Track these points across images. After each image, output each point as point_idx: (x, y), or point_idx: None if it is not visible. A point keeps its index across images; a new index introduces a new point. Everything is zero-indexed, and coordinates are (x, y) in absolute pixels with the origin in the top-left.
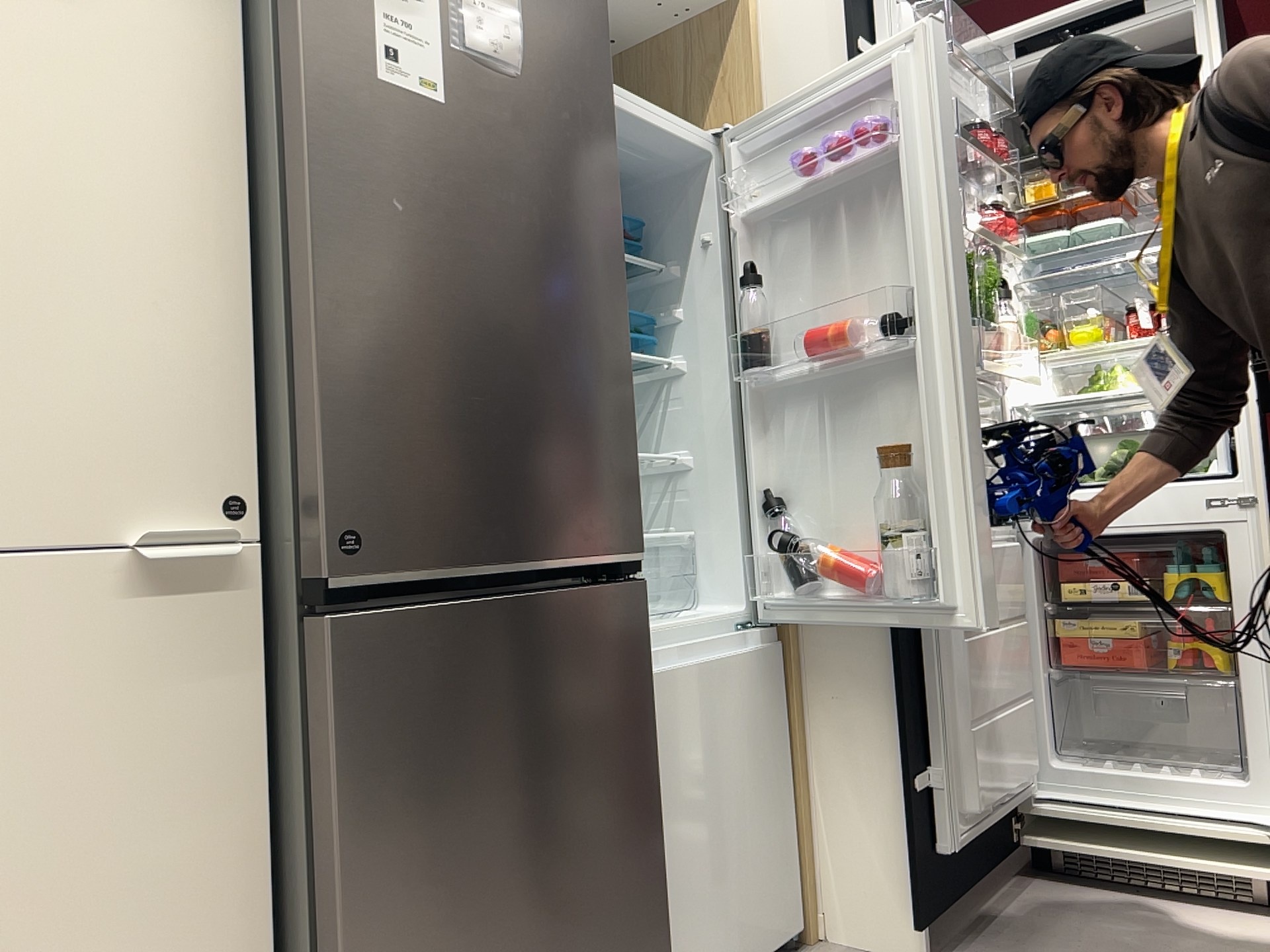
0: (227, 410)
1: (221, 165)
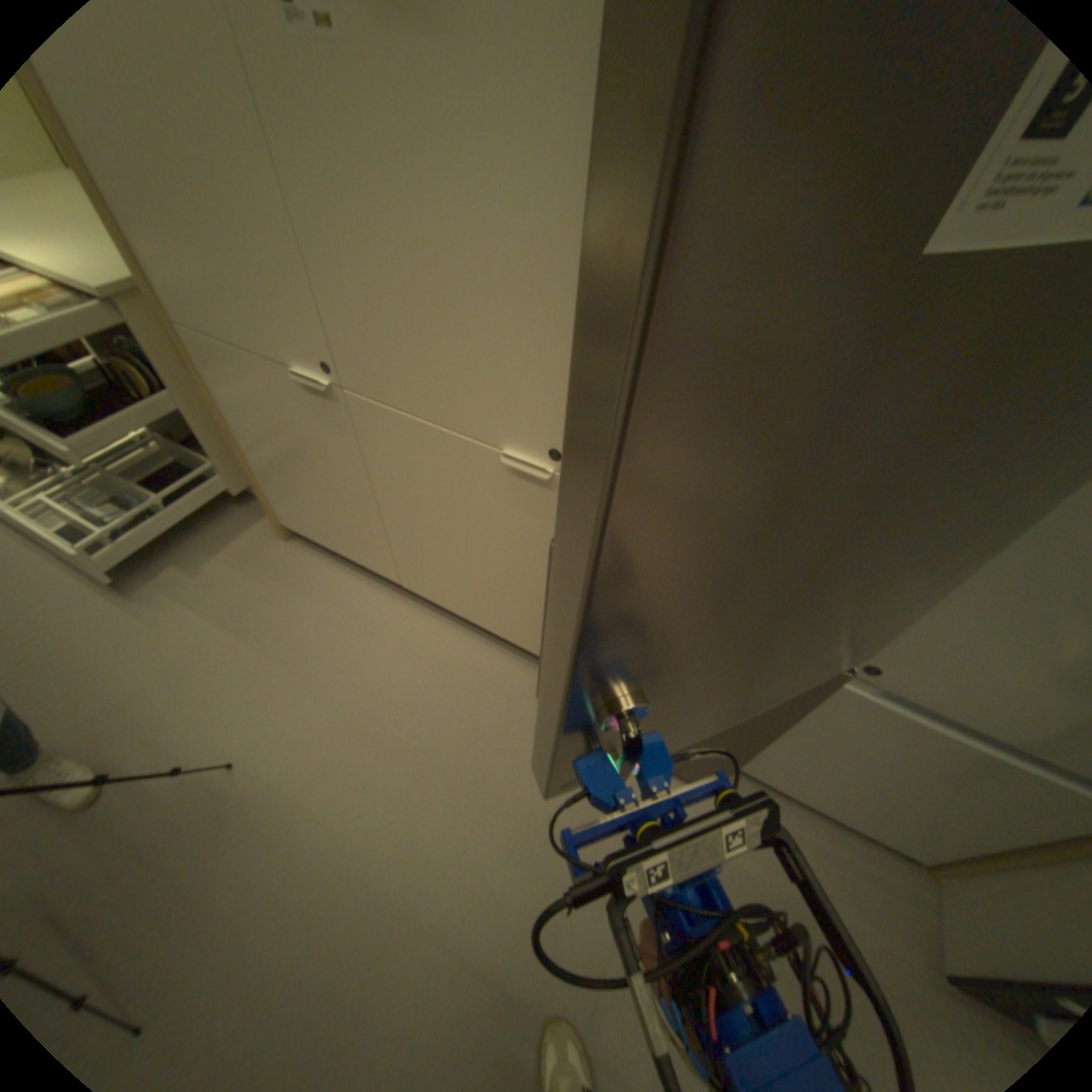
0: (559, 400)
1: (578, 197)
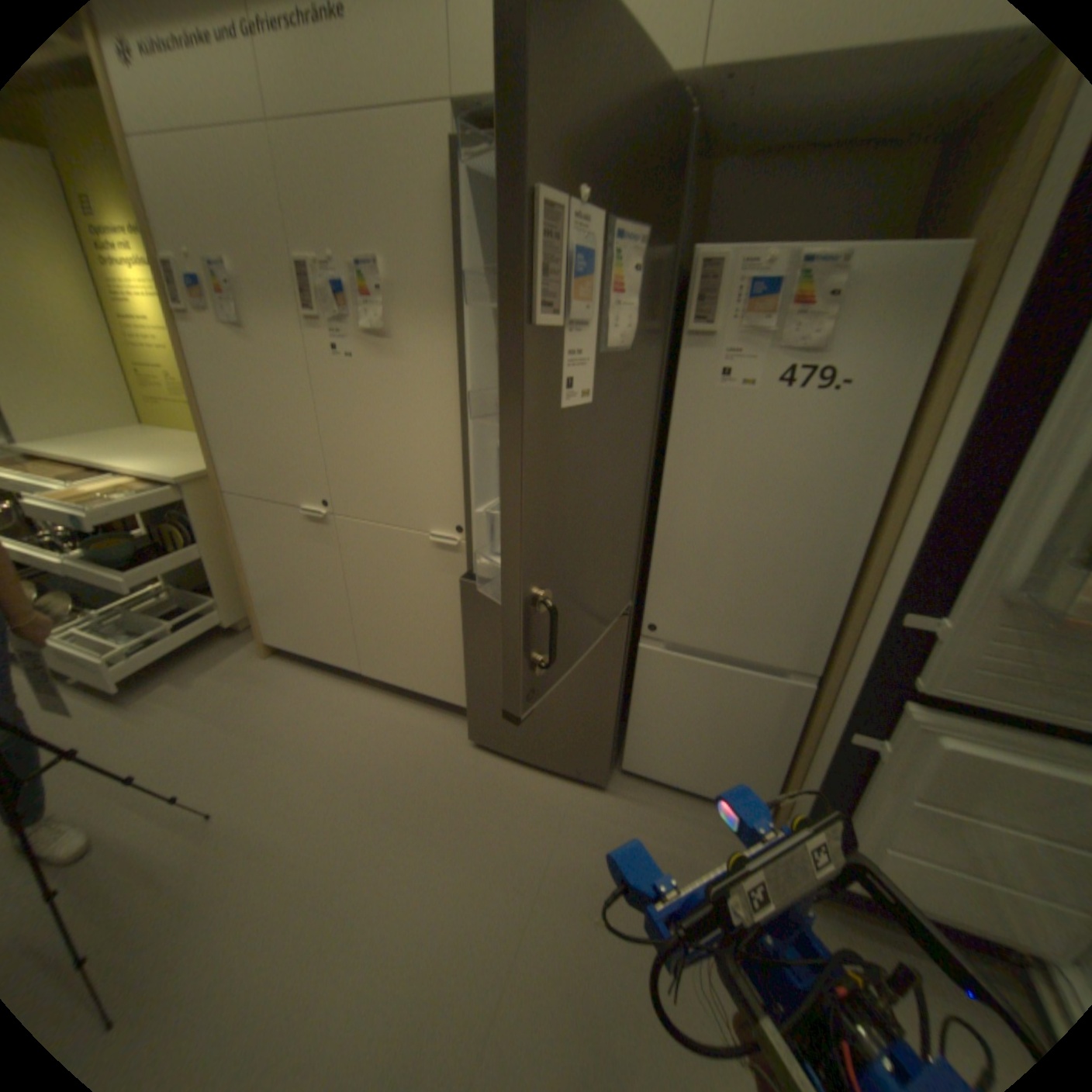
0: (458, 497)
1: (454, 407)
